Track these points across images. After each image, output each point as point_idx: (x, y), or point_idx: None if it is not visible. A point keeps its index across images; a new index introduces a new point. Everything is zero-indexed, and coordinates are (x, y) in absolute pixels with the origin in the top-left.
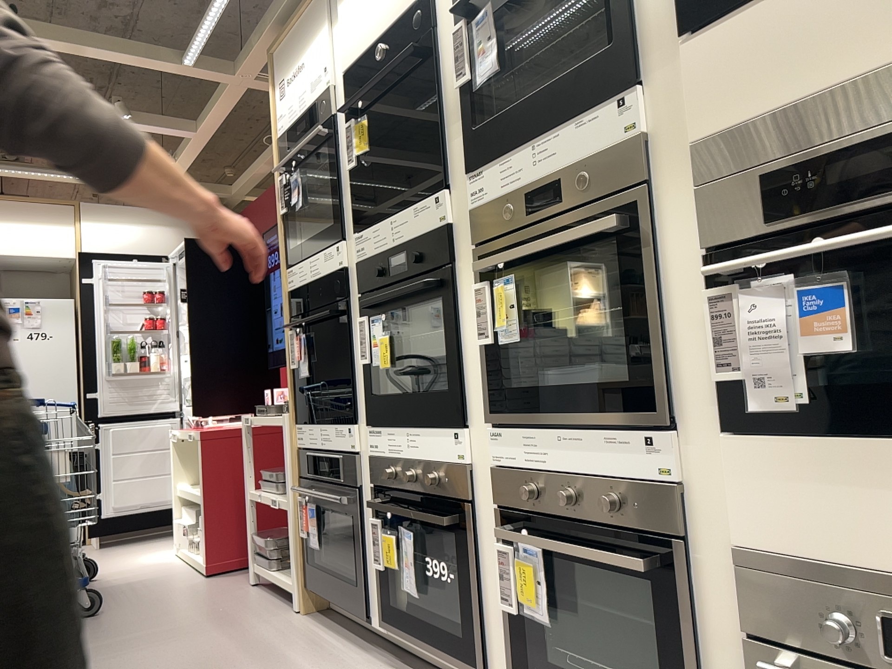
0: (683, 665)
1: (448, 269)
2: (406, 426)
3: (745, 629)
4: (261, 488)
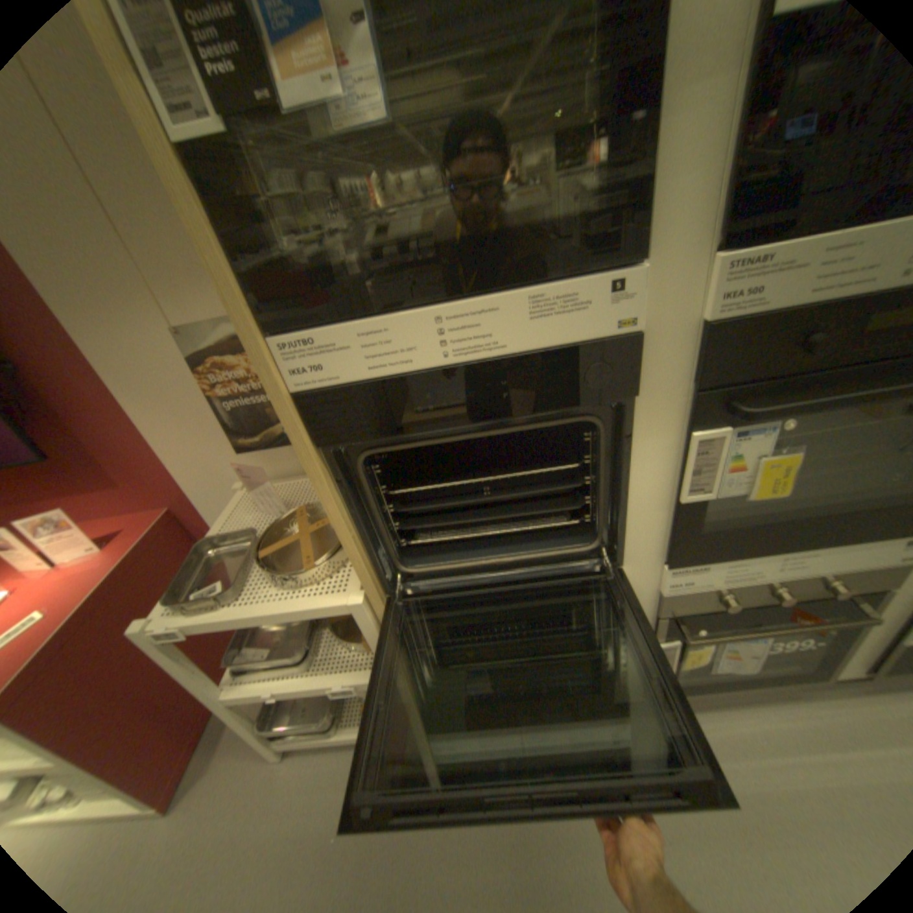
0: None
1: None
2: (789, 551)
3: None
4: (226, 679)
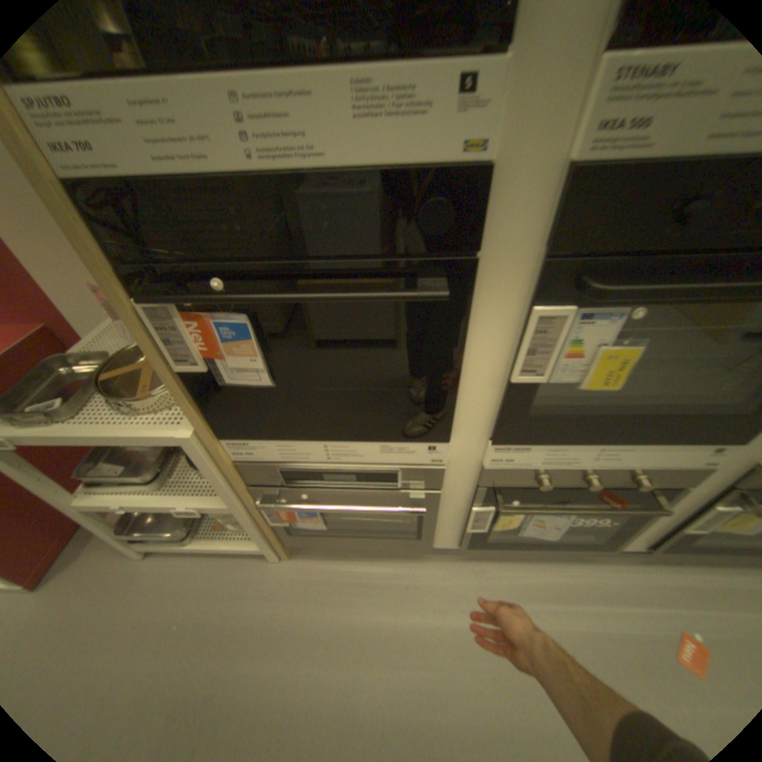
0: None
1: None
2: (609, 442)
3: None
4: (83, 488)
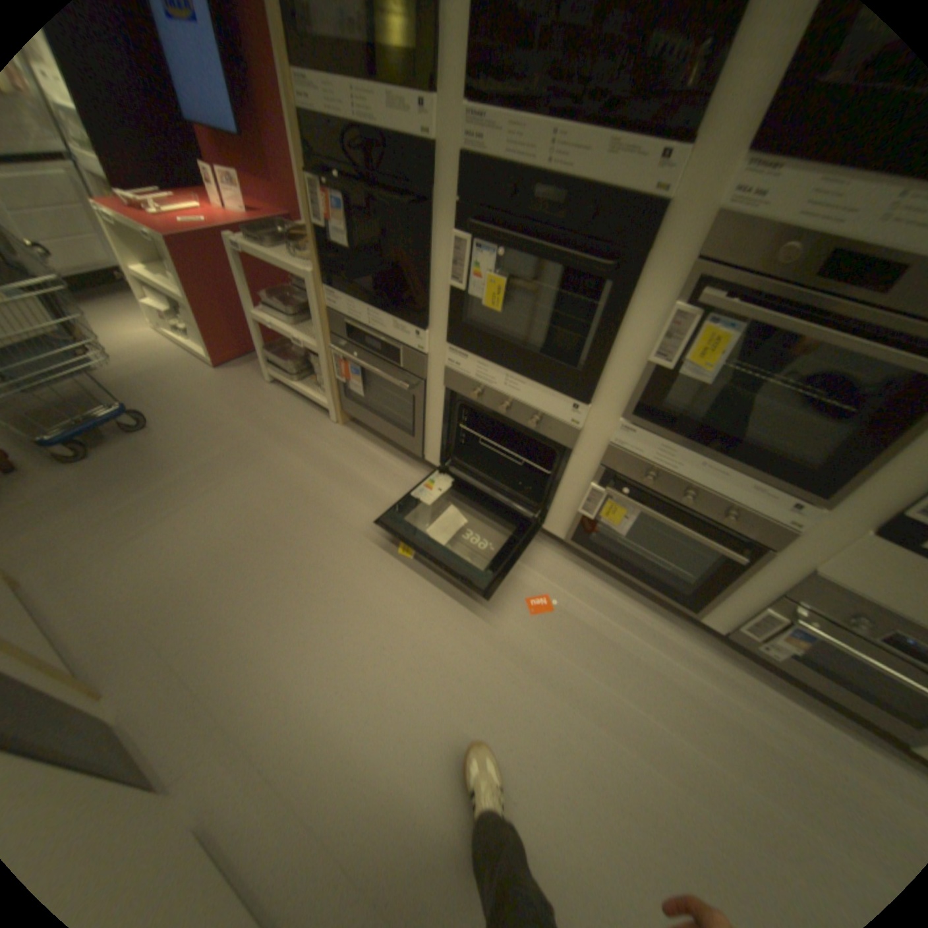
0: (727, 589)
1: (640, 262)
2: (508, 370)
3: (789, 597)
4: (261, 311)
